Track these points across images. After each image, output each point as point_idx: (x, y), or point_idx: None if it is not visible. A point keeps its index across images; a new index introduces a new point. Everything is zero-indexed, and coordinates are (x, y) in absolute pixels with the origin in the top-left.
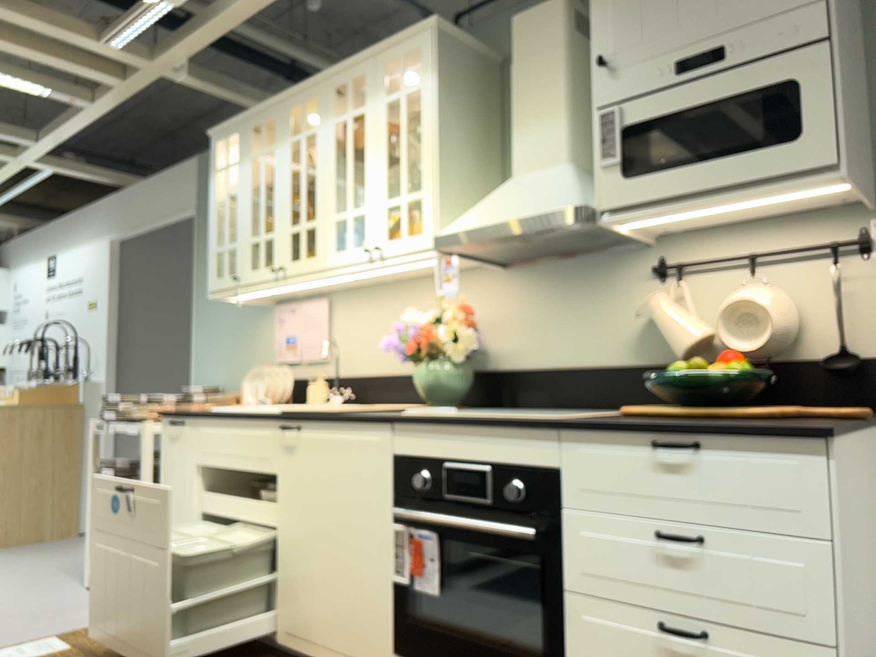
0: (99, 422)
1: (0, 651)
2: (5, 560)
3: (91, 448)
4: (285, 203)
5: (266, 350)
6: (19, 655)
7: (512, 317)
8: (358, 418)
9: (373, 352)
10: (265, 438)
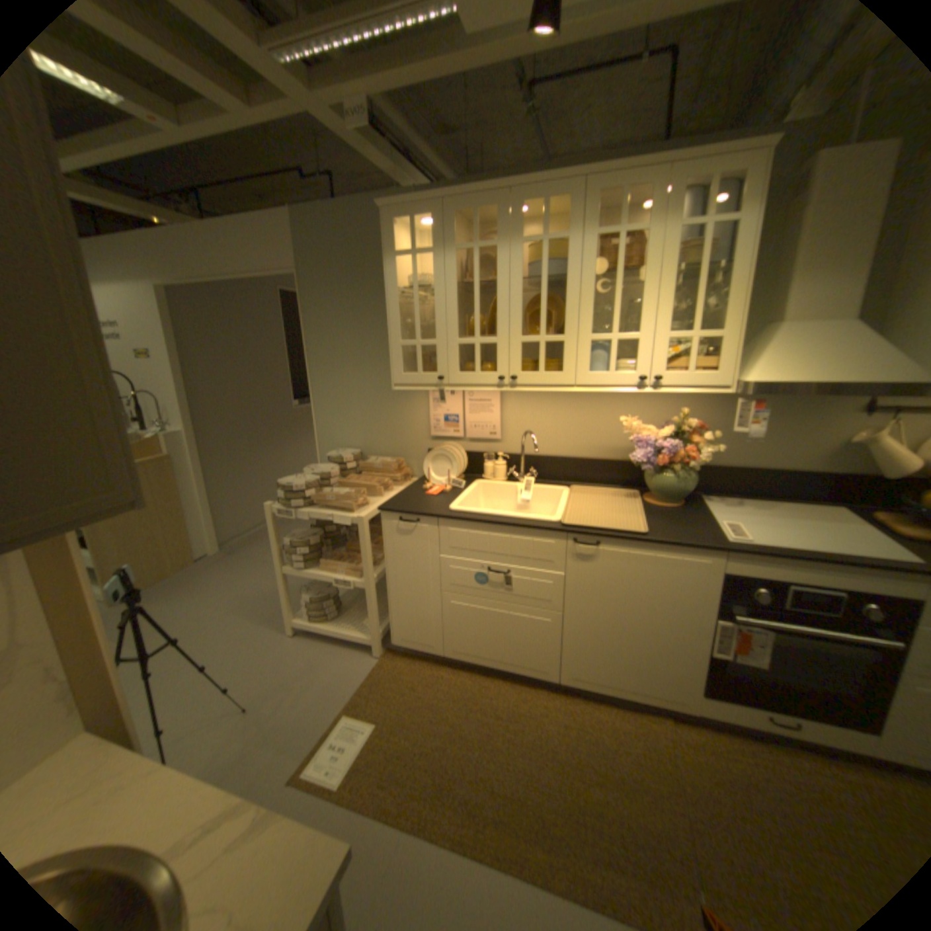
0: (274, 504)
1: (312, 746)
2: (156, 610)
3: (272, 528)
4: (515, 310)
5: (416, 424)
6: (338, 746)
7: (715, 426)
8: (688, 545)
9: (554, 438)
10: (549, 545)
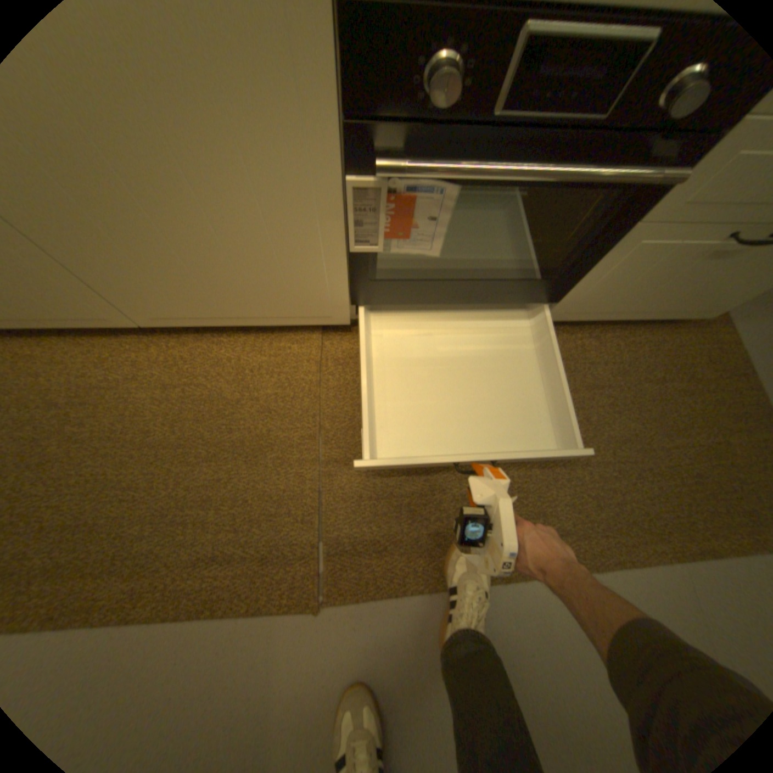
0: None
1: None
2: None
3: None
4: None
5: None
6: None
7: None
8: None
9: None
10: None
